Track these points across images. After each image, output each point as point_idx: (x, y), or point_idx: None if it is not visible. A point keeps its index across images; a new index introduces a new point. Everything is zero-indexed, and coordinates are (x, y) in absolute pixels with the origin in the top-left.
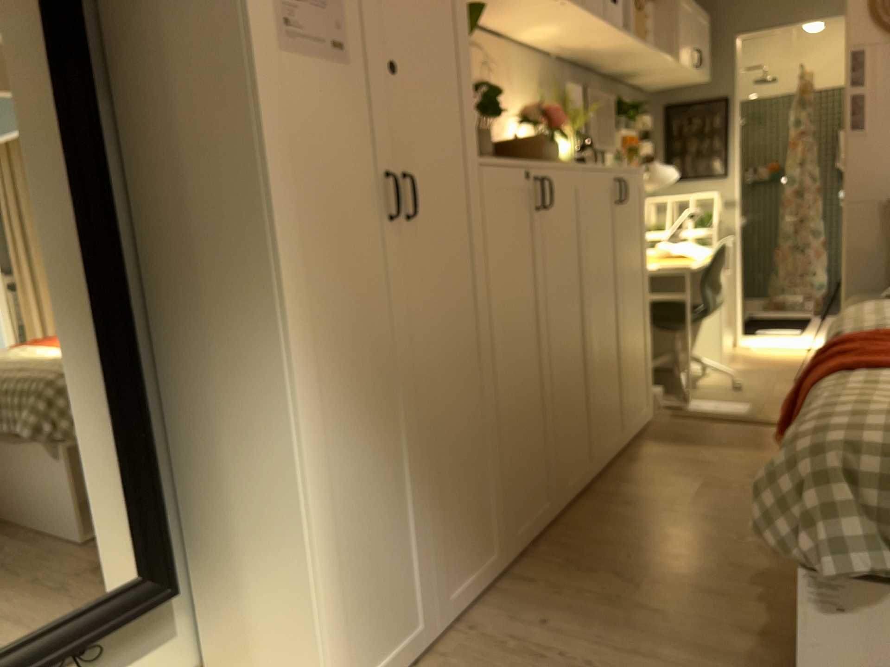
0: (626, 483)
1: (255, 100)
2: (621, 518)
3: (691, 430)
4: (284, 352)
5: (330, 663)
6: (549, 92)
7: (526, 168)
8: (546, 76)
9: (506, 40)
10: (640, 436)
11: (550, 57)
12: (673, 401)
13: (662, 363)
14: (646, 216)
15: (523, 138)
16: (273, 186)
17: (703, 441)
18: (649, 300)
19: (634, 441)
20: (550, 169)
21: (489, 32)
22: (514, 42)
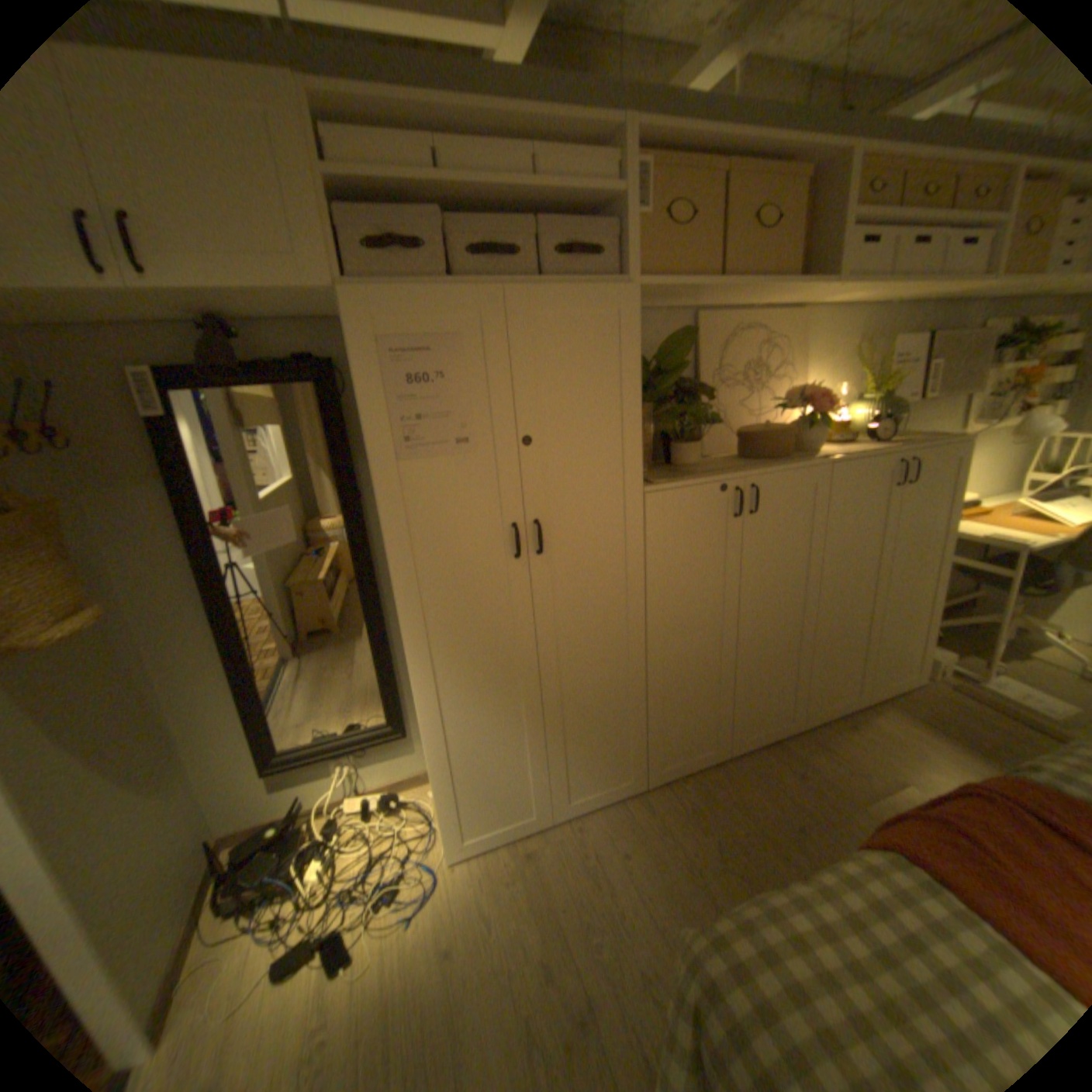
0: (823, 751)
1: (380, 504)
2: (781, 787)
3: (957, 716)
4: (408, 654)
5: (447, 822)
6: (866, 351)
7: (722, 483)
8: (875, 327)
9: (811, 307)
10: (889, 702)
11: (889, 305)
12: (976, 669)
13: (988, 623)
14: (963, 489)
15: (780, 424)
16: (397, 555)
17: (958, 735)
18: (947, 575)
19: (878, 705)
20: (765, 476)
21: (785, 306)
22: (824, 306)
